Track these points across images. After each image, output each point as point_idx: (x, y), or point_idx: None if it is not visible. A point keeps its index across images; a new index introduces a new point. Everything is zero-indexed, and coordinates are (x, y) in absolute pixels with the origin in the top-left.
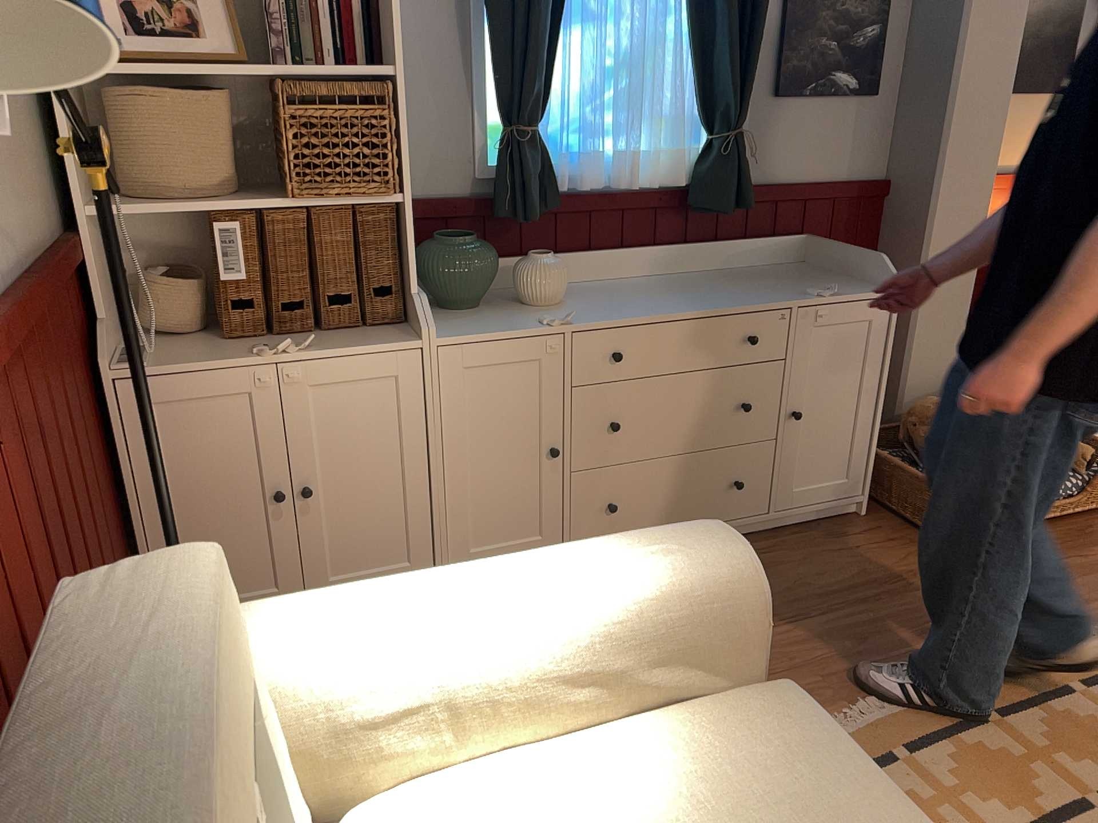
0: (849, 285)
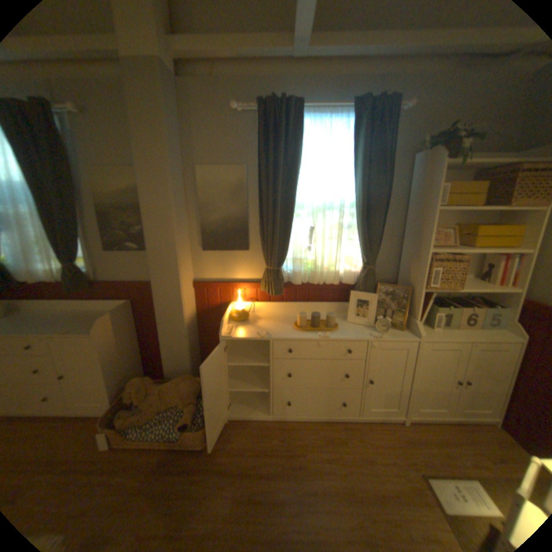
0: (89, 329)
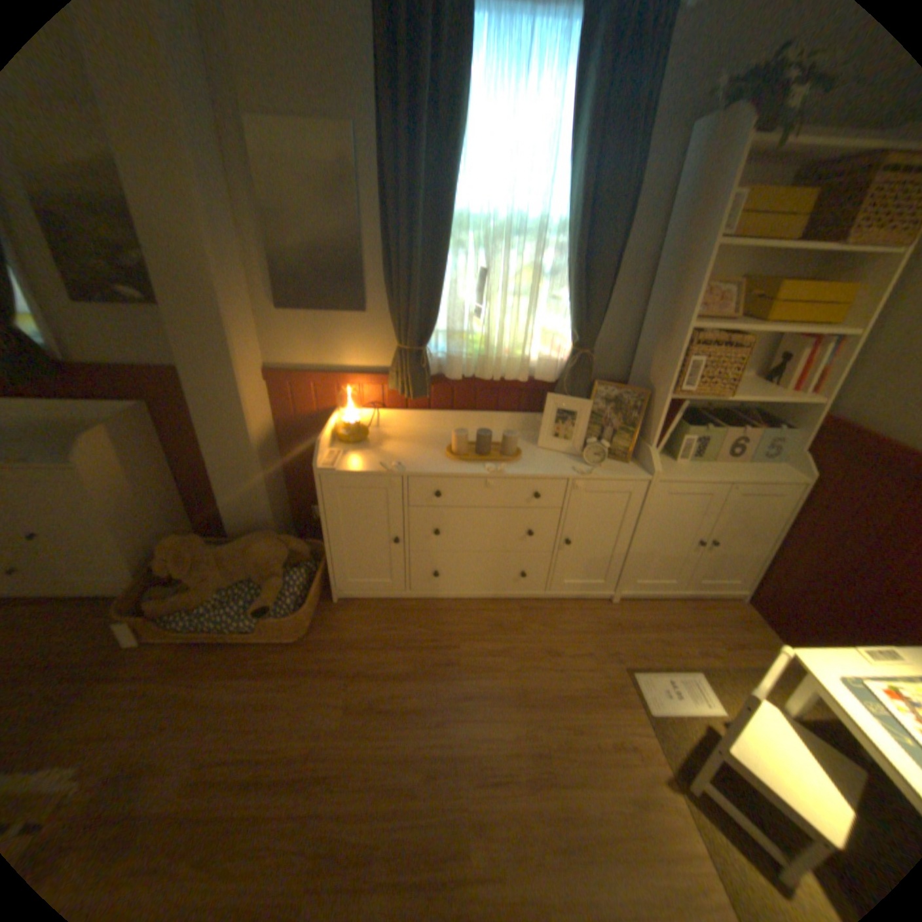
0: (70, 454)
